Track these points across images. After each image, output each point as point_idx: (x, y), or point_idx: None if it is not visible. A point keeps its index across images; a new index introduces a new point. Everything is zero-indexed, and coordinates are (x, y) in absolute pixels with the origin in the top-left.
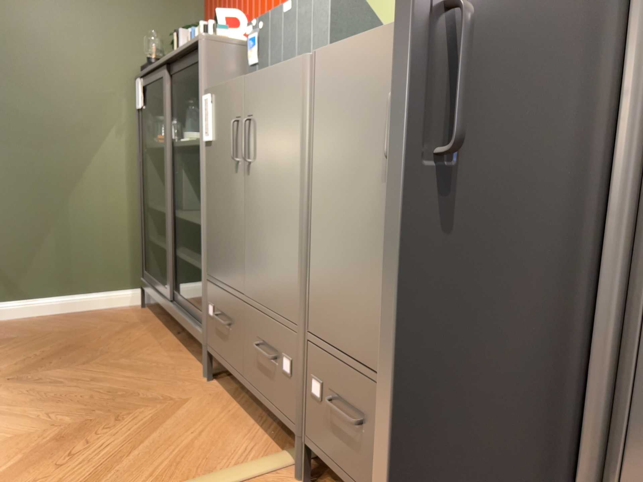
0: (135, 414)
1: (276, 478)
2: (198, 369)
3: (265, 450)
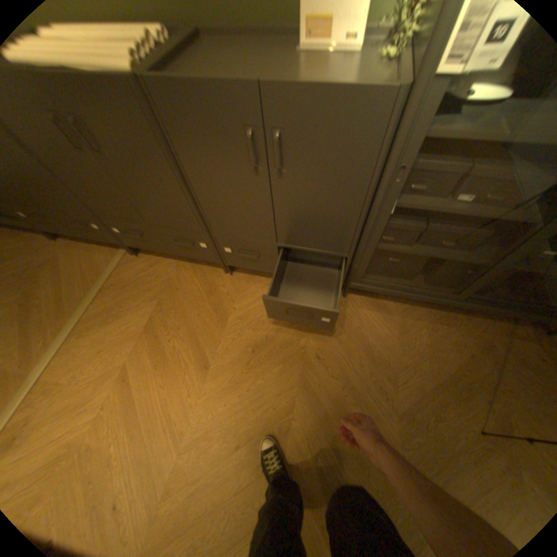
0: (43, 276)
1: (125, 260)
2: (44, 239)
3: (112, 253)
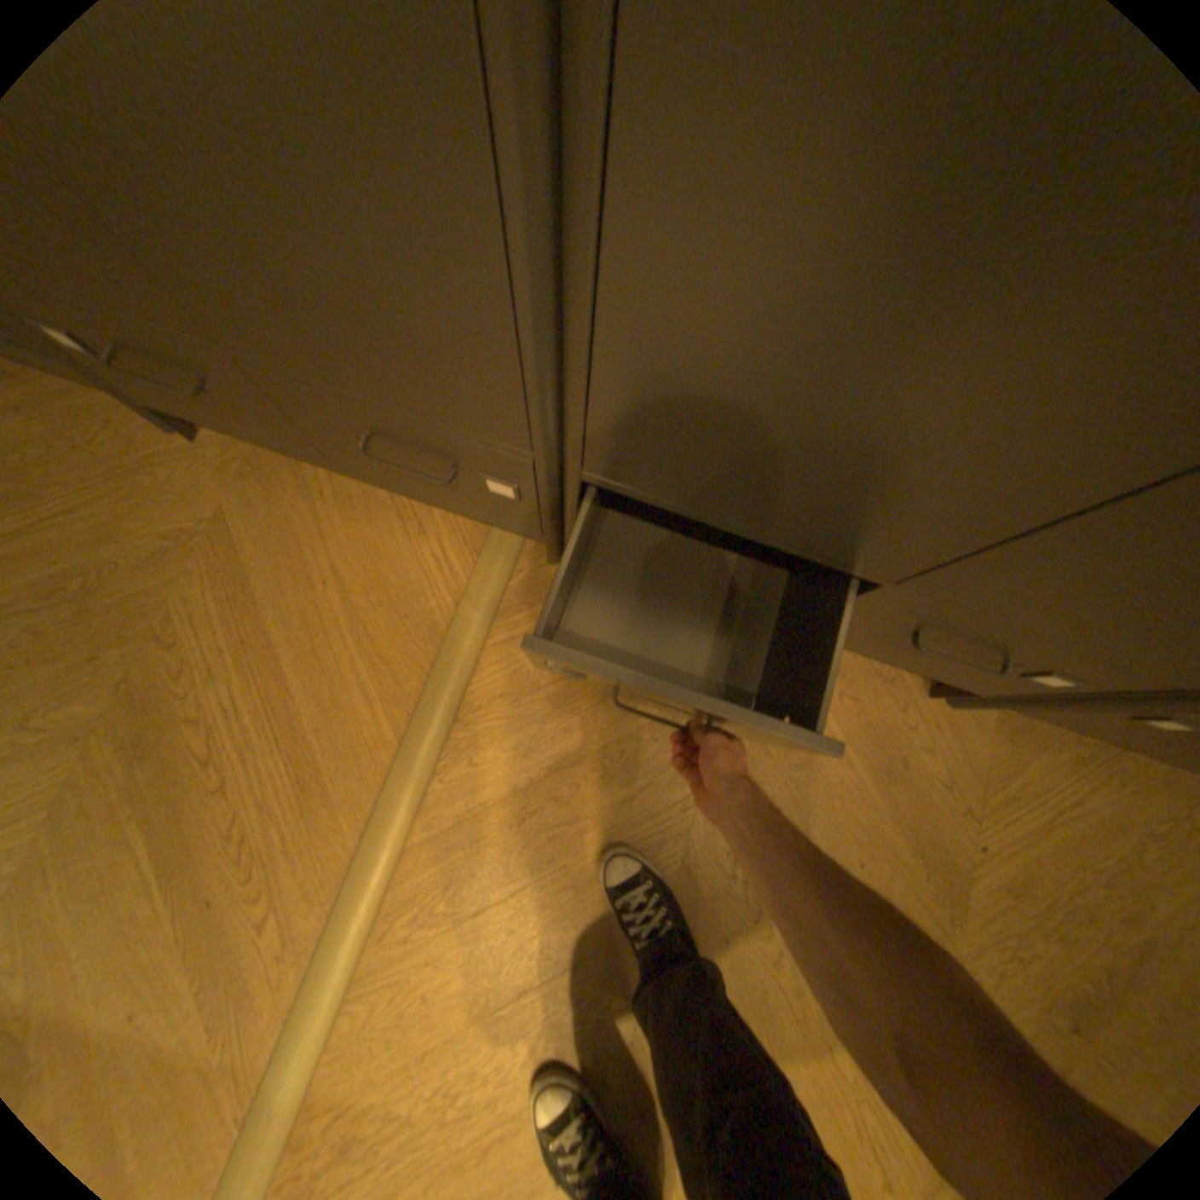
0: (176, 612)
1: (522, 580)
2: (124, 415)
3: (459, 540)
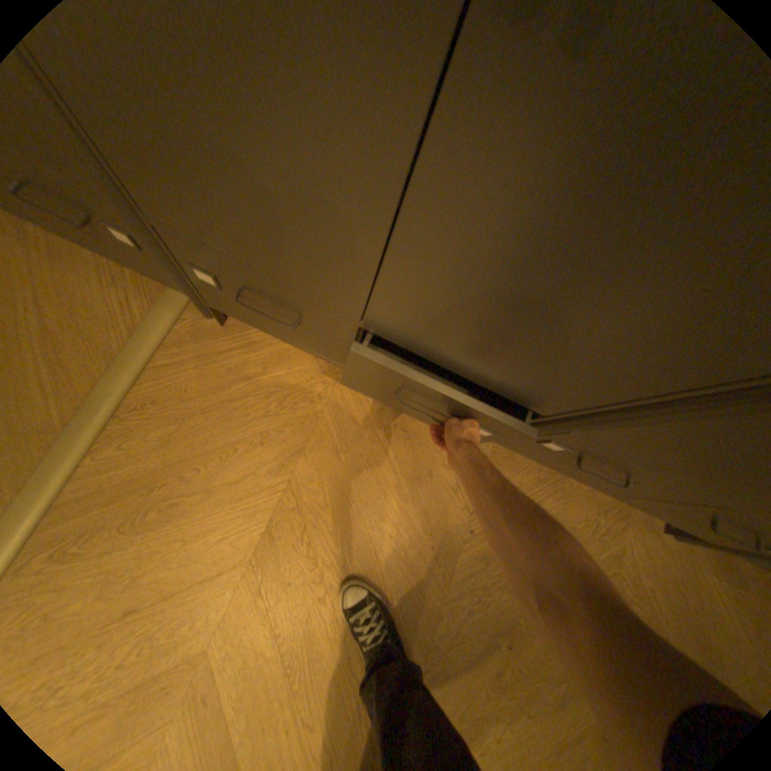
0: None
1: (184, 325)
2: None
3: (142, 292)
